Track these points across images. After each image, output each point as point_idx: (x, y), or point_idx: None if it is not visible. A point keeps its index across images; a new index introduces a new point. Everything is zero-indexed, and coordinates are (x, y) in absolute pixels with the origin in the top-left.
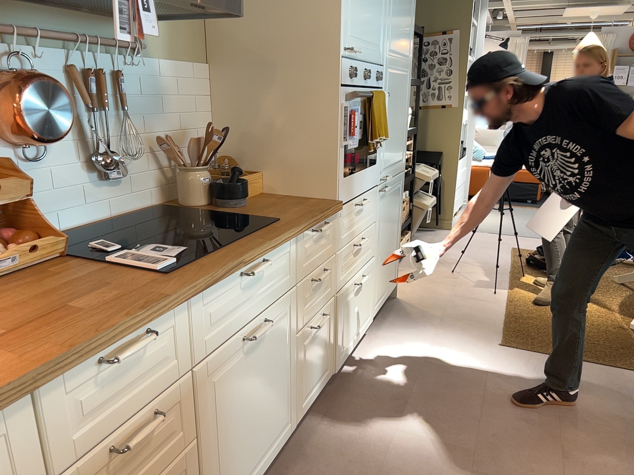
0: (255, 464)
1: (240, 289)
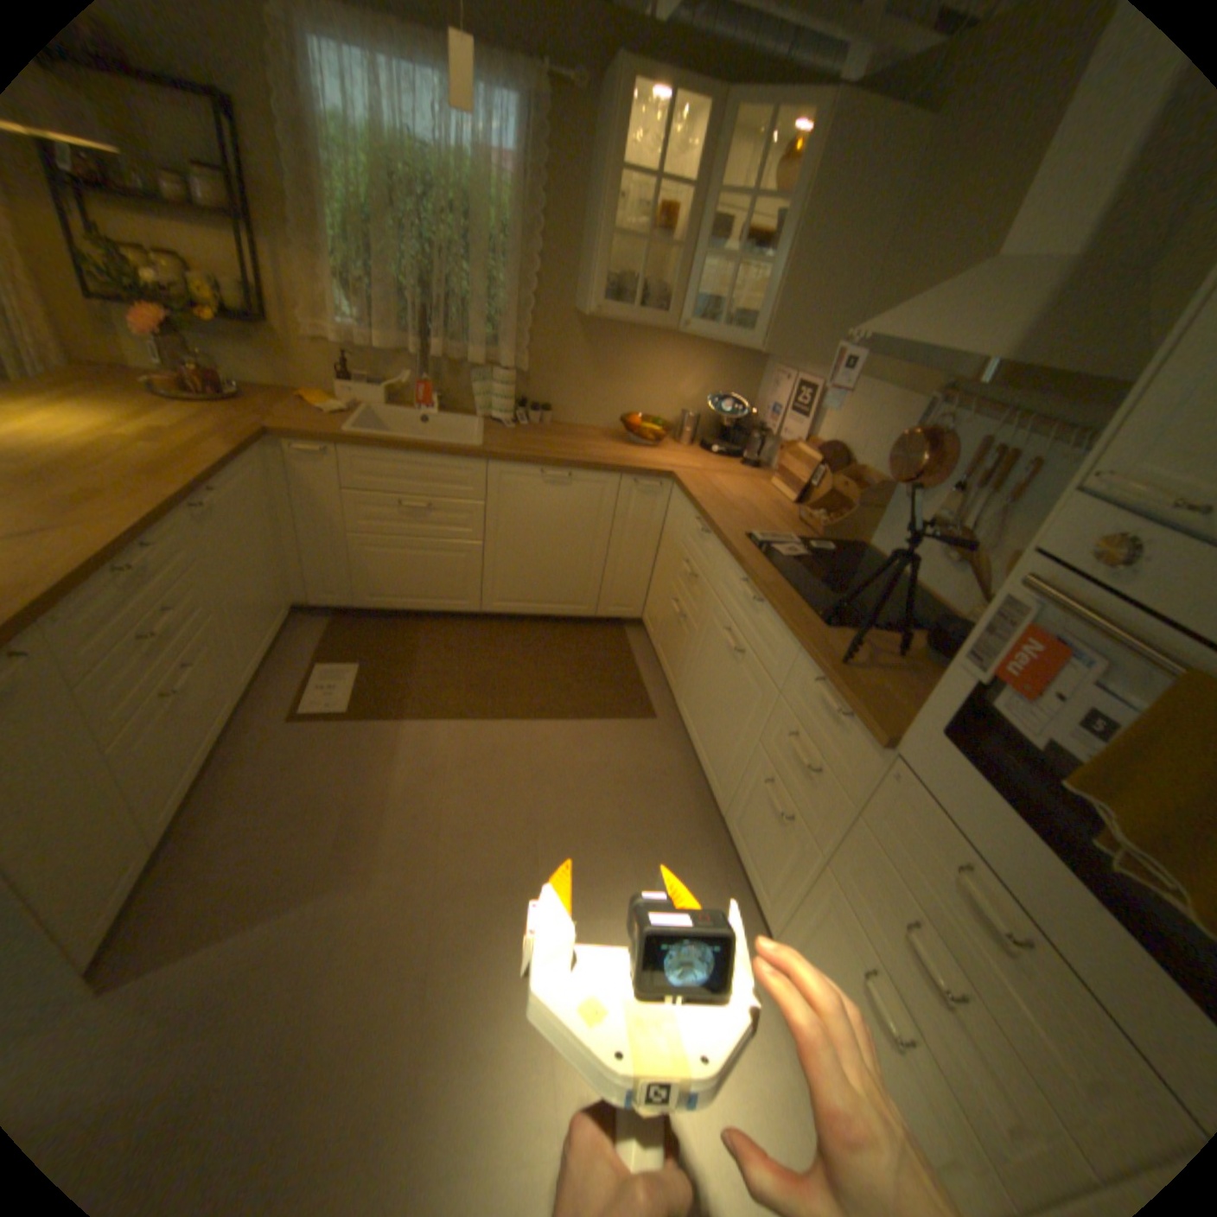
0: (700, 740)
1: (744, 595)
